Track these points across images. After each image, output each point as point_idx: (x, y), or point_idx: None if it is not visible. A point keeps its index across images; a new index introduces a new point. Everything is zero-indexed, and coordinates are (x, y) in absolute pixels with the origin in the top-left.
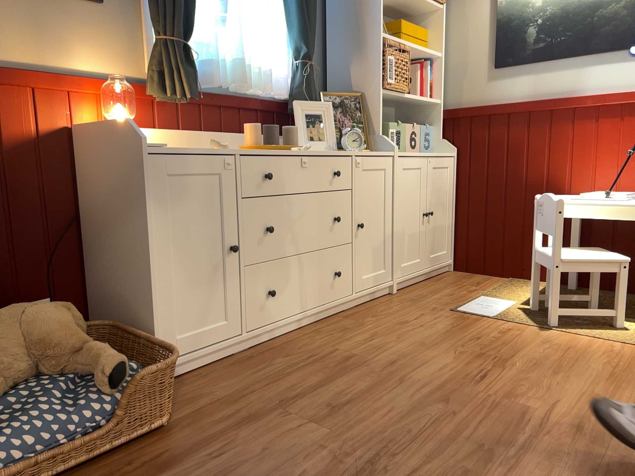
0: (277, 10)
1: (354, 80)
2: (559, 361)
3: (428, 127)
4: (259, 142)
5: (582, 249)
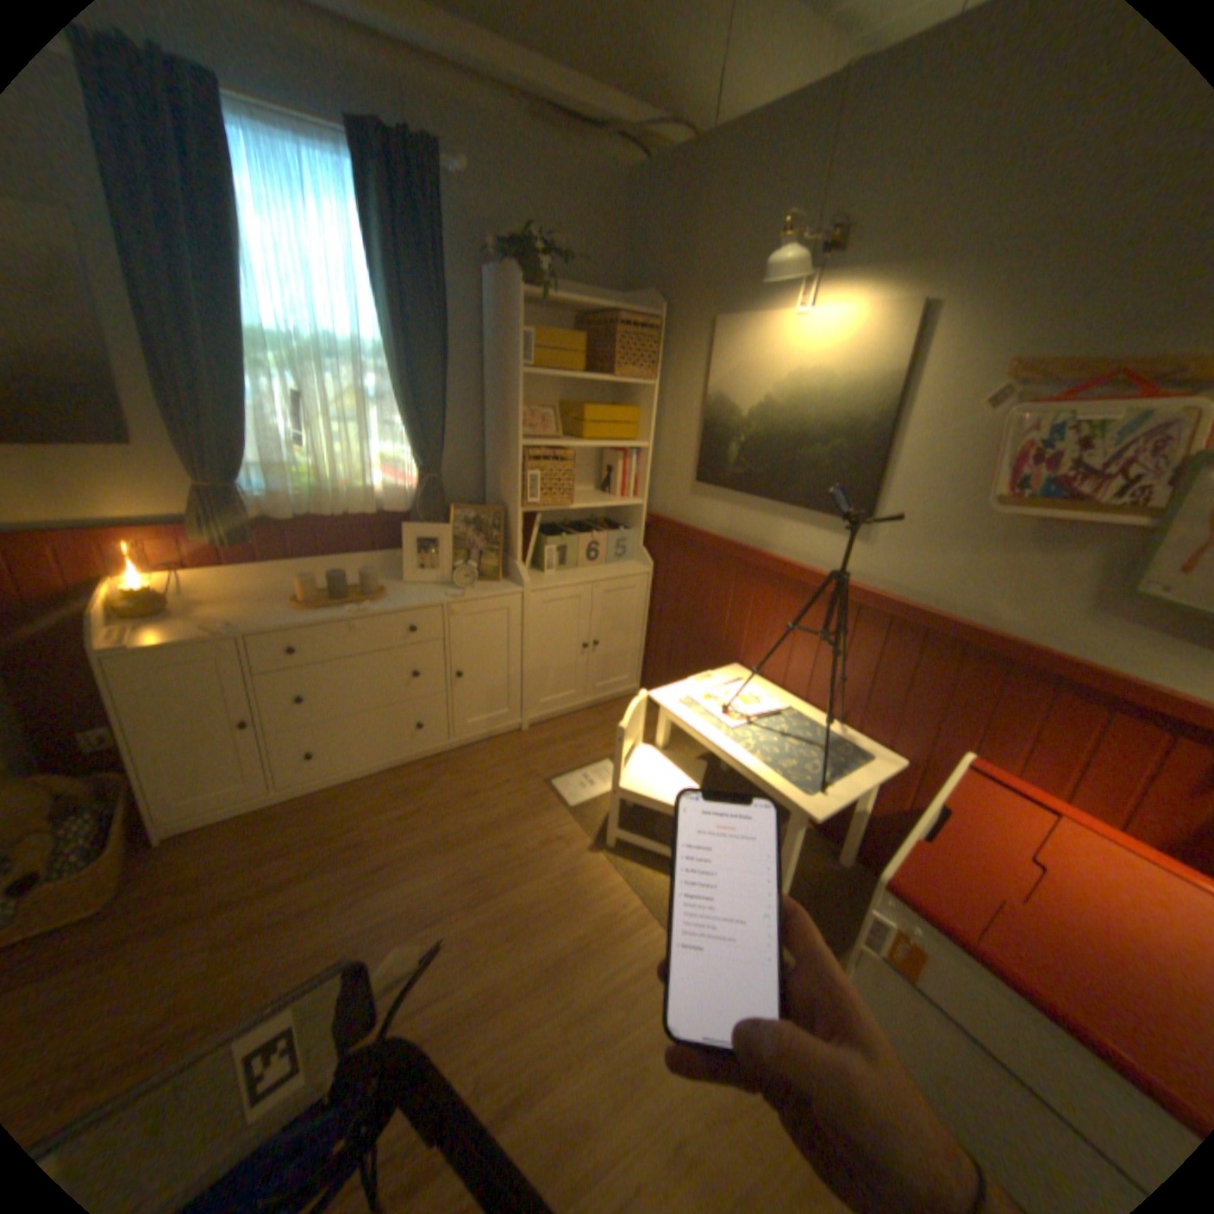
0: (390, 410)
1: (501, 489)
2: (538, 920)
3: (629, 530)
4: (310, 598)
5: (683, 765)
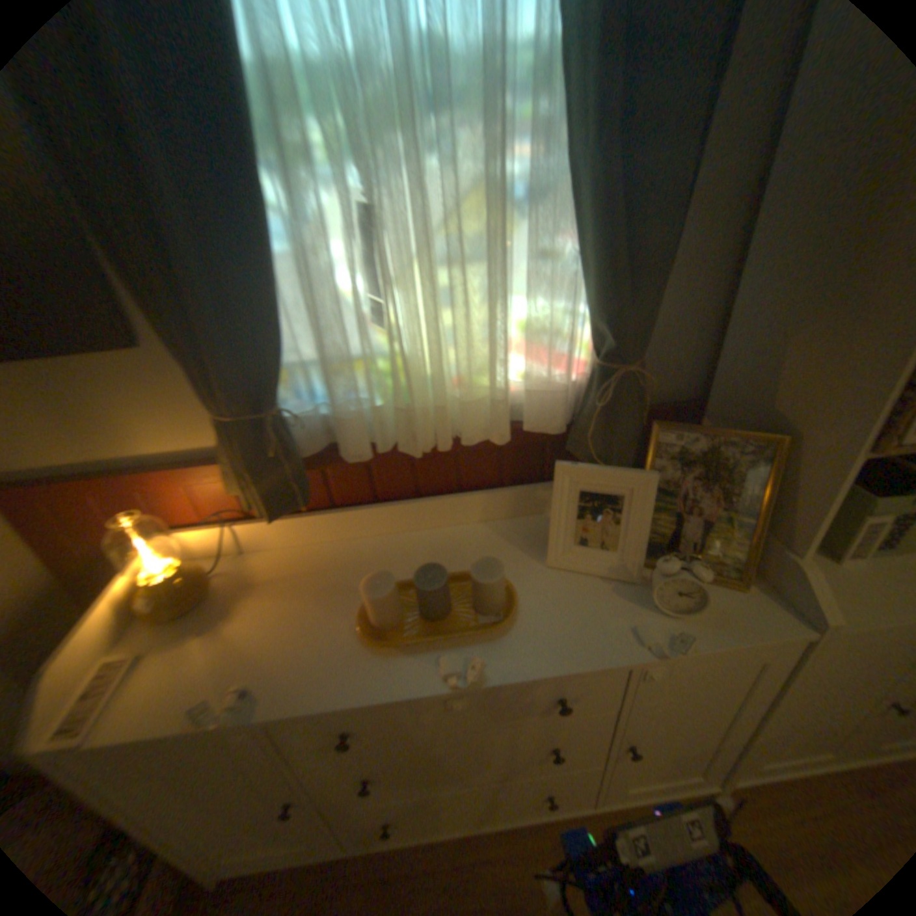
0: (560, 217)
1: (790, 382)
2: None
3: None
4: (389, 618)
5: None
